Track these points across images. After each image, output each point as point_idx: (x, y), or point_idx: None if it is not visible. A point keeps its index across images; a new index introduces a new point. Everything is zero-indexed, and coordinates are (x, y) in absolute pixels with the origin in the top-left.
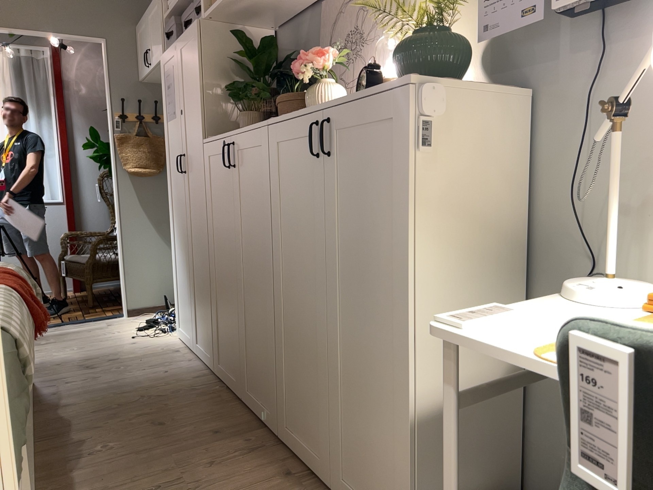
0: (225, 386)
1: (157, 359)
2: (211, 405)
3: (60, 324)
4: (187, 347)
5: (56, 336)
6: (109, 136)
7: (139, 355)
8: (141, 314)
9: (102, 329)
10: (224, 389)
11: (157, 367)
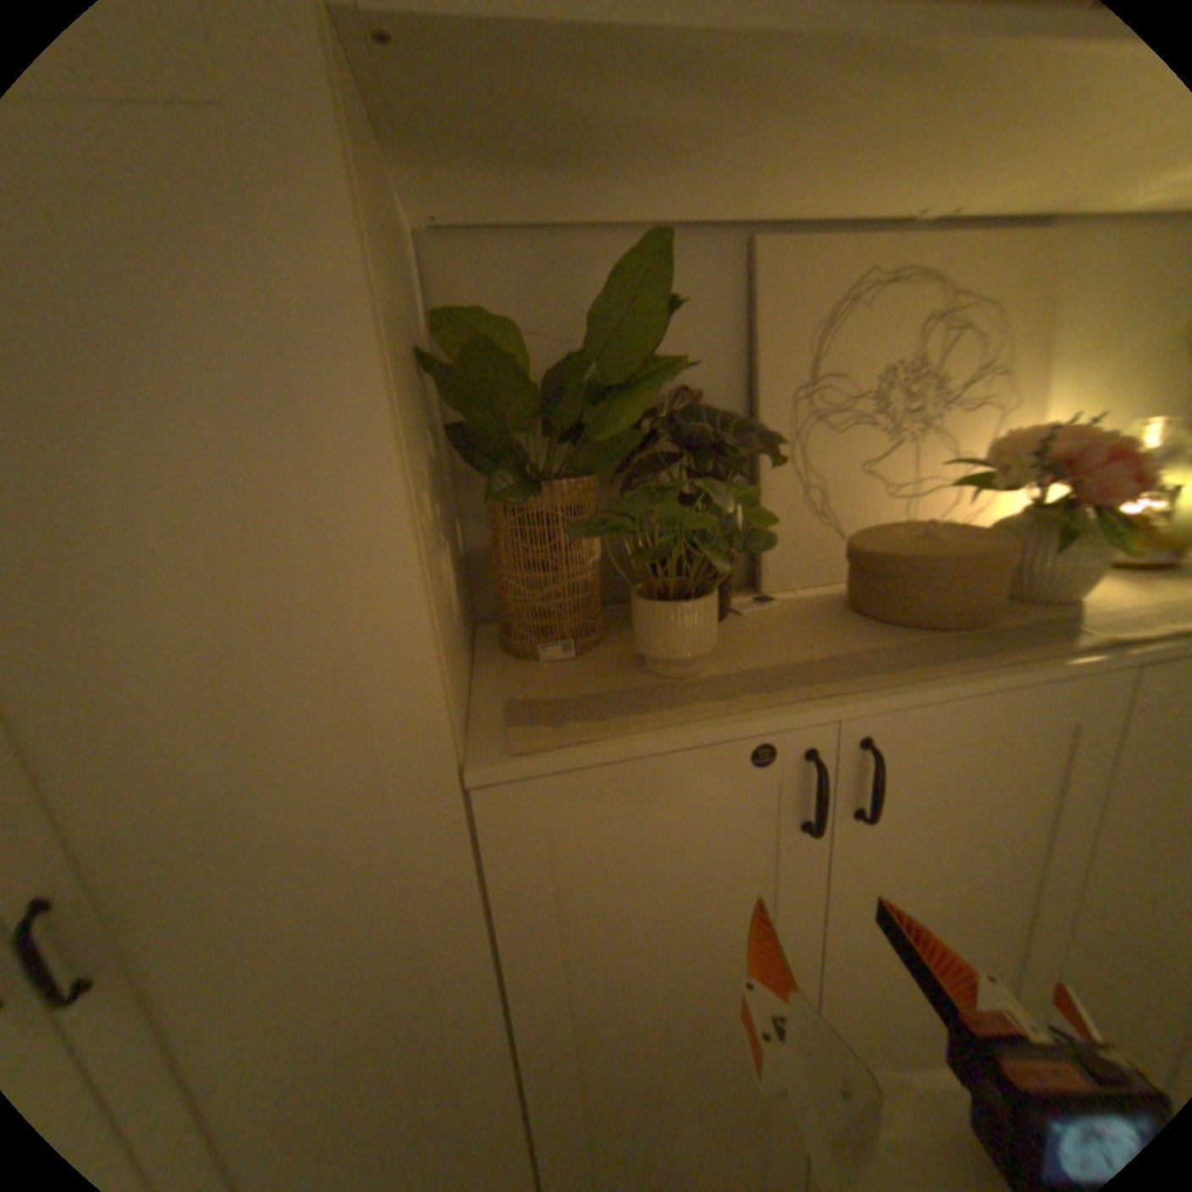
0: None
1: None
2: None
3: None
4: None
5: None
6: None
7: None
8: None
9: None
10: None
11: None
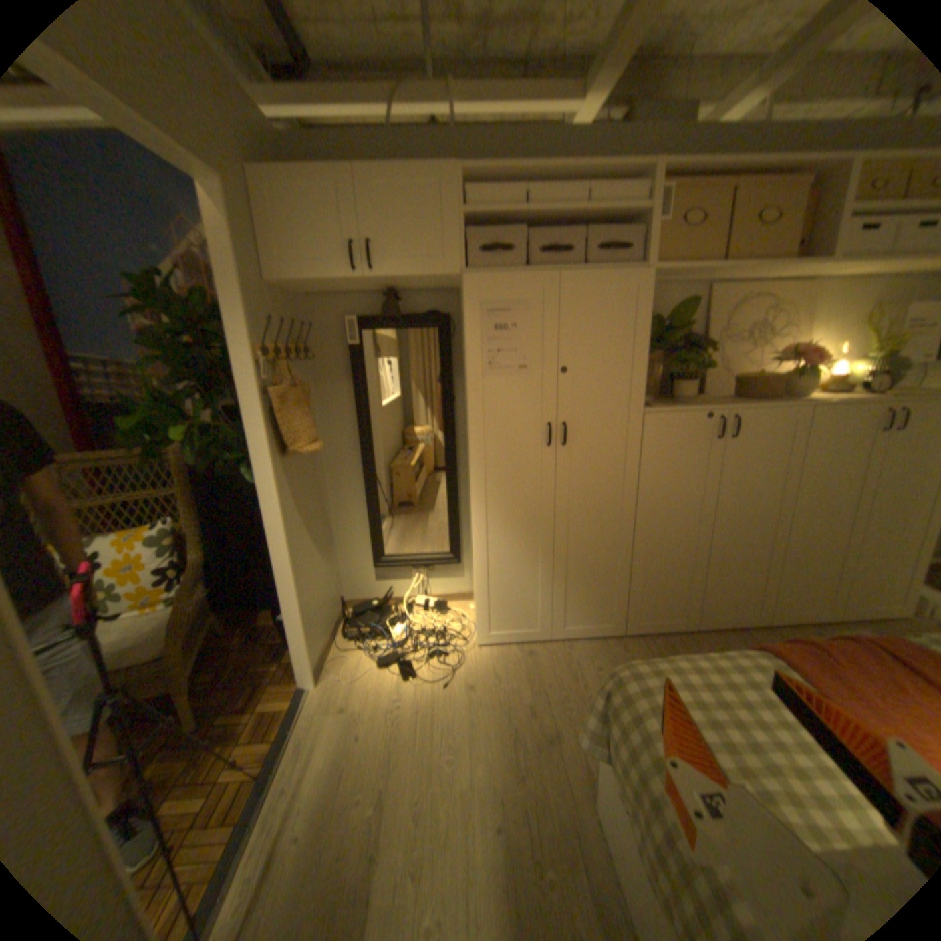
0: (656, 636)
1: (549, 672)
2: (696, 650)
3: (261, 785)
4: (522, 644)
5: (345, 791)
6: (242, 393)
7: (526, 687)
8: (323, 669)
9: (360, 721)
10: (662, 638)
11: (579, 675)
